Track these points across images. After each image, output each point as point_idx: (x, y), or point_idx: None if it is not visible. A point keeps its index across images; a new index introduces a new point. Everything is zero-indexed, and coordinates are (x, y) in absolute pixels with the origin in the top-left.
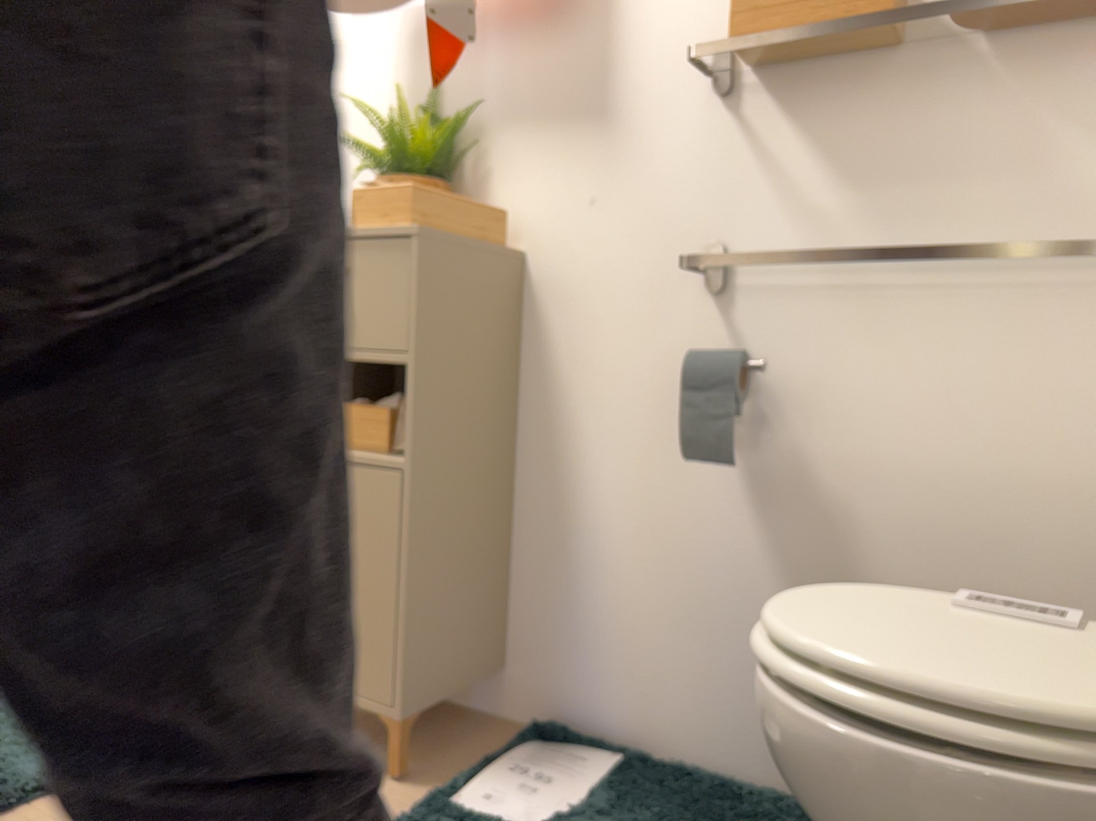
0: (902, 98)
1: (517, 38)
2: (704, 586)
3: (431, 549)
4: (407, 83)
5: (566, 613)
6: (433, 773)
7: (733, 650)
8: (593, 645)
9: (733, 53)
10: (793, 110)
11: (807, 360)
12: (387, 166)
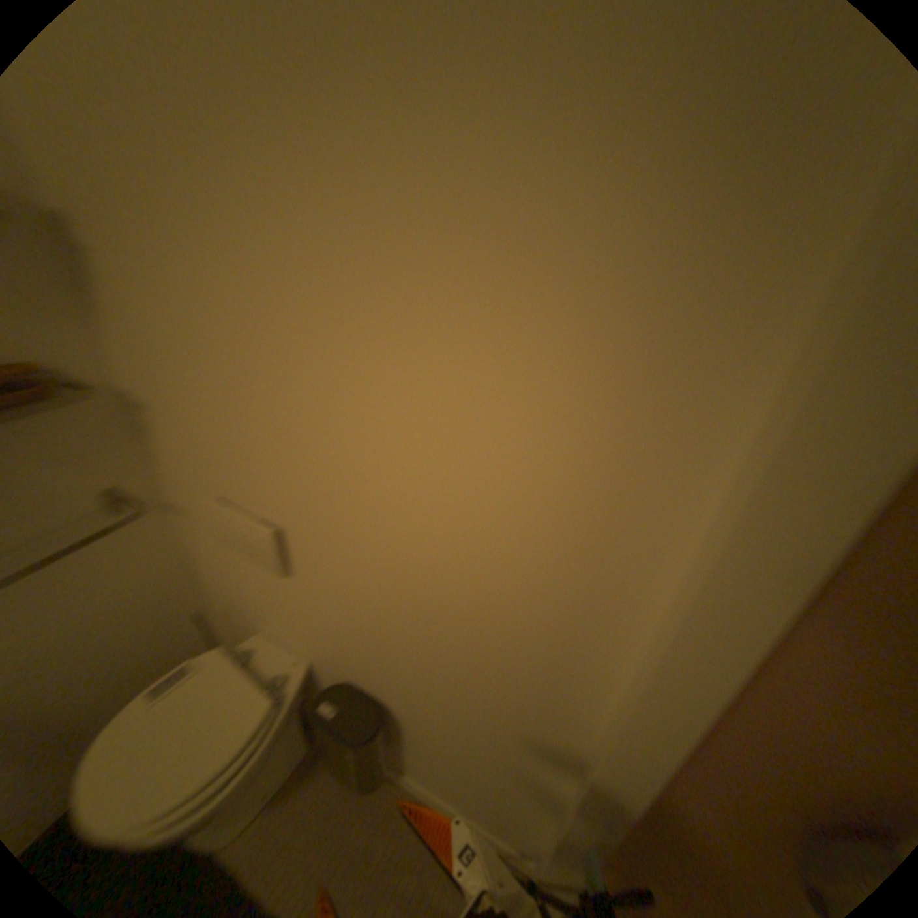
0: None
1: None
2: None
3: None
4: None
5: None
6: None
7: None
8: None
9: None
10: None
11: None
12: None
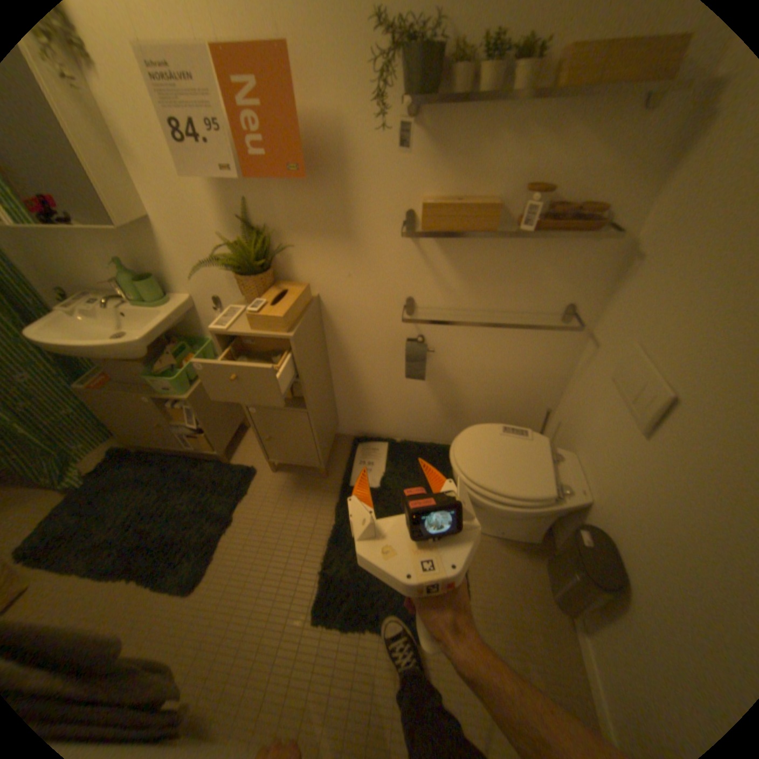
0: (490, 247)
1: (291, 185)
2: (409, 400)
3: (321, 423)
4: (224, 201)
5: (360, 409)
6: (335, 470)
7: (419, 414)
8: (371, 416)
9: (416, 215)
10: (444, 246)
11: (445, 339)
12: (239, 266)
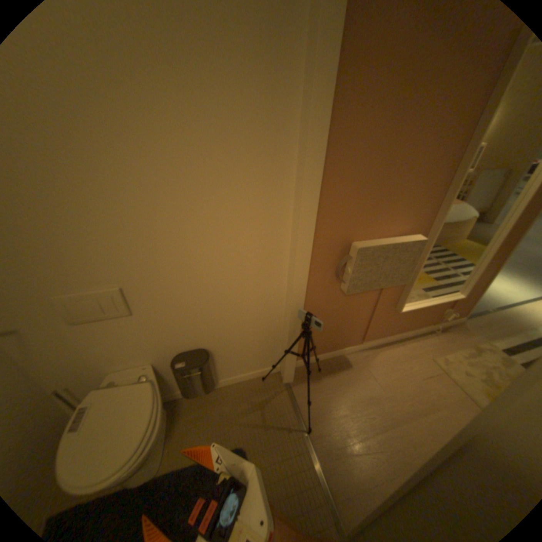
0: None
1: None
2: None
3: None
4: None
5: None
6: None
7: None
8: None
9: None
10: None
11: None
12: None
